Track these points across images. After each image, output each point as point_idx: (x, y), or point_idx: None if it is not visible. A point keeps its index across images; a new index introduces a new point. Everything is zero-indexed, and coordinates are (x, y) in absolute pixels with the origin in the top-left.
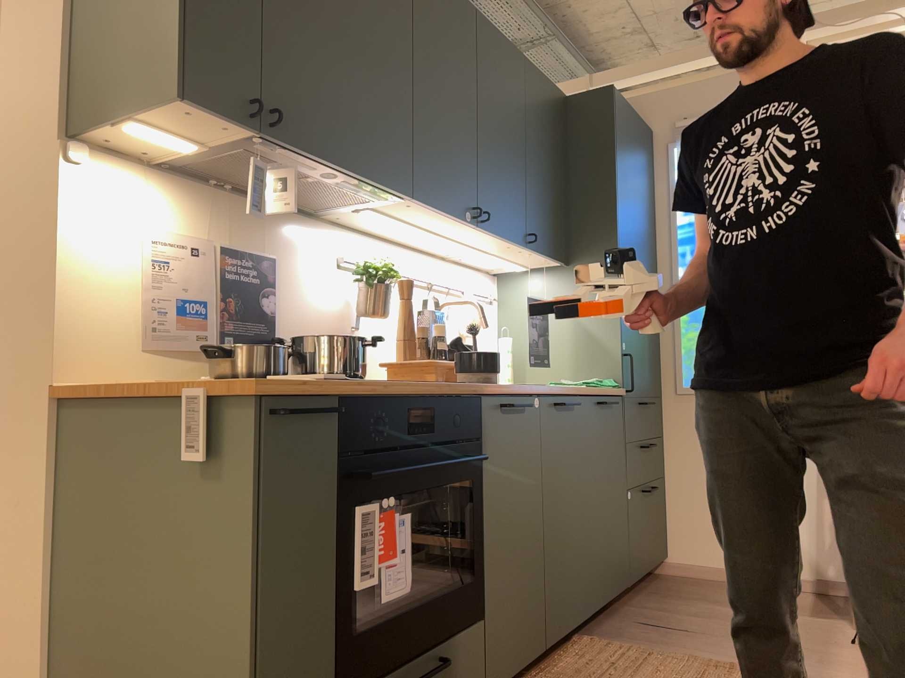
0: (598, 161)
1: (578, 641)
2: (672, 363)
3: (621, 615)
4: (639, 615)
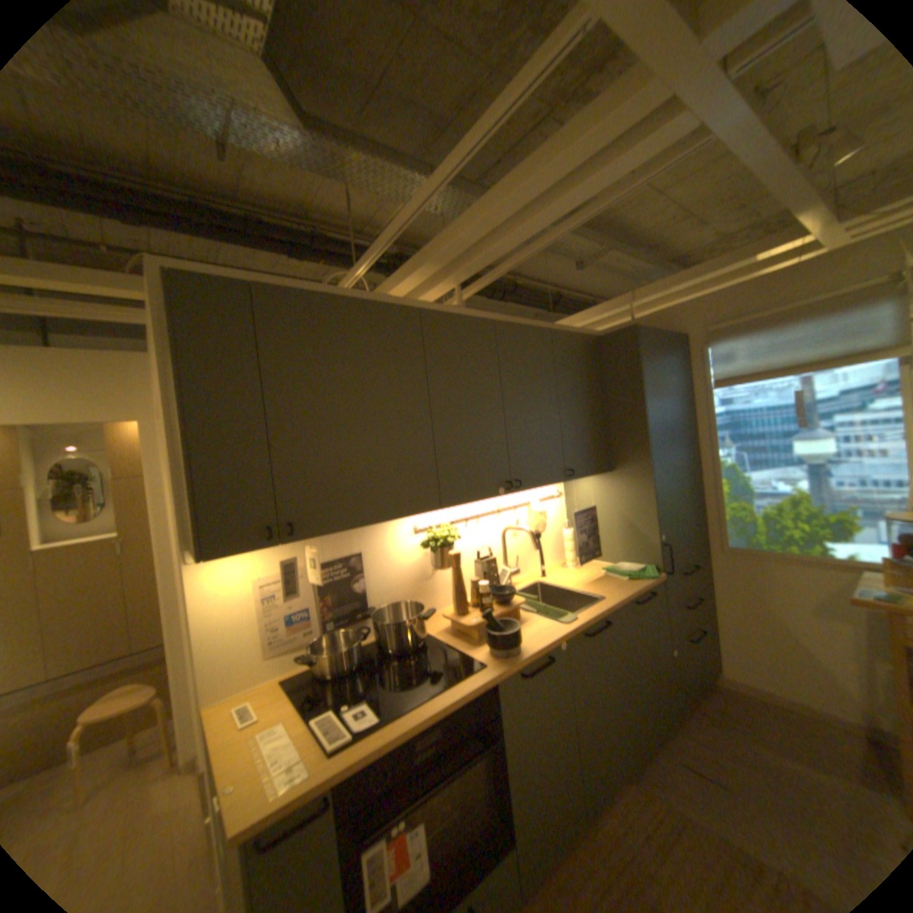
0: (629, 388)
1: (626, 792)
2: (717, 526)
3: (671, 752)
4: (686, 754)
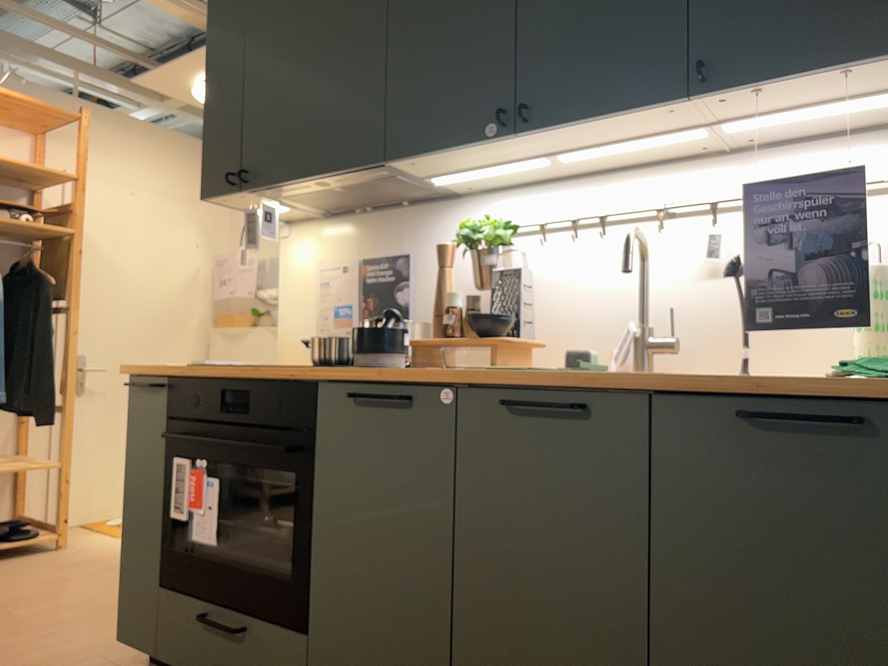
0: None
1: None
2: None
3: None
4: None
